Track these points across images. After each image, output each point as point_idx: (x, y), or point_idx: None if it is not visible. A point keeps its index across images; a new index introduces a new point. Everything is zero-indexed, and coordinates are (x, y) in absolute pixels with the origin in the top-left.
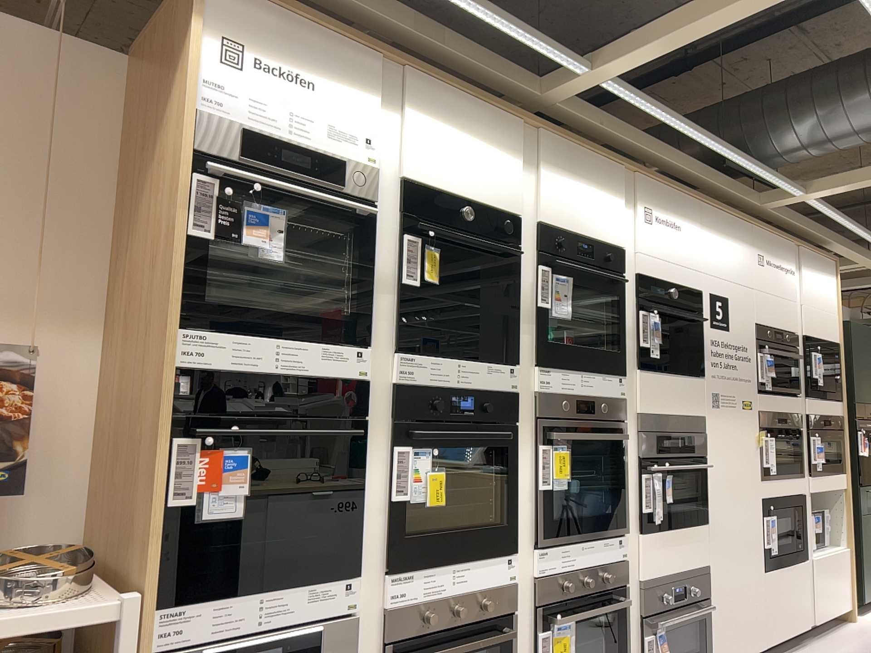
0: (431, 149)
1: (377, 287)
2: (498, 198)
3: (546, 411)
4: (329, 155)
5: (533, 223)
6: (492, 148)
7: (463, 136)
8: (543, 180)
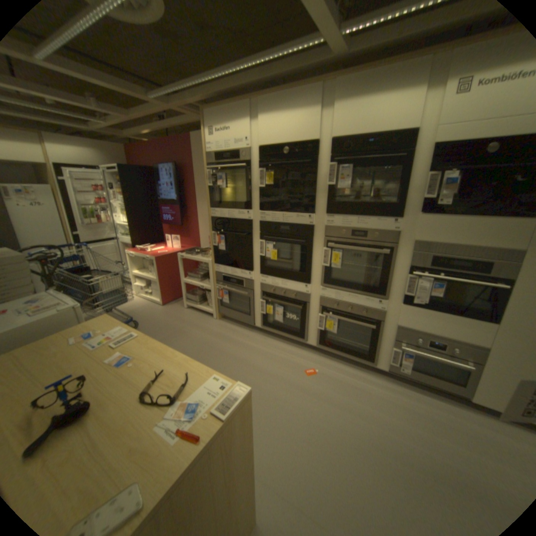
0: (268, 126)
1: (252, 190)
2: (305, 133)
3: (333, 236)
4: (232, 148)
5: (331, 137)
6: (301, 106)
7: (283, 109)
8: (339, 106)
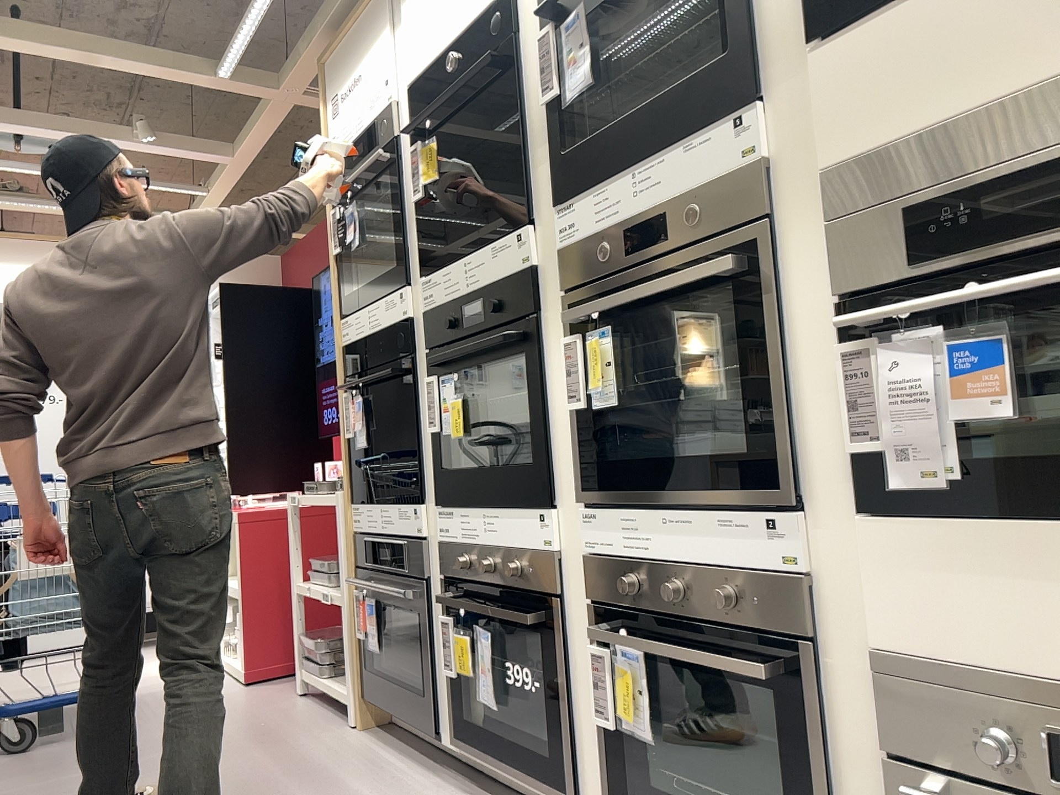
0: (417, 21)
1: (405, 220)
2: None
3: (581, 277)
4: (367, 124)
5: None
6: None
7: None
8: None
